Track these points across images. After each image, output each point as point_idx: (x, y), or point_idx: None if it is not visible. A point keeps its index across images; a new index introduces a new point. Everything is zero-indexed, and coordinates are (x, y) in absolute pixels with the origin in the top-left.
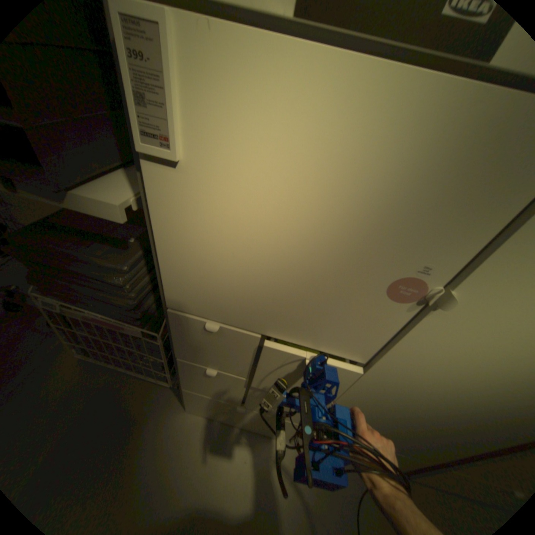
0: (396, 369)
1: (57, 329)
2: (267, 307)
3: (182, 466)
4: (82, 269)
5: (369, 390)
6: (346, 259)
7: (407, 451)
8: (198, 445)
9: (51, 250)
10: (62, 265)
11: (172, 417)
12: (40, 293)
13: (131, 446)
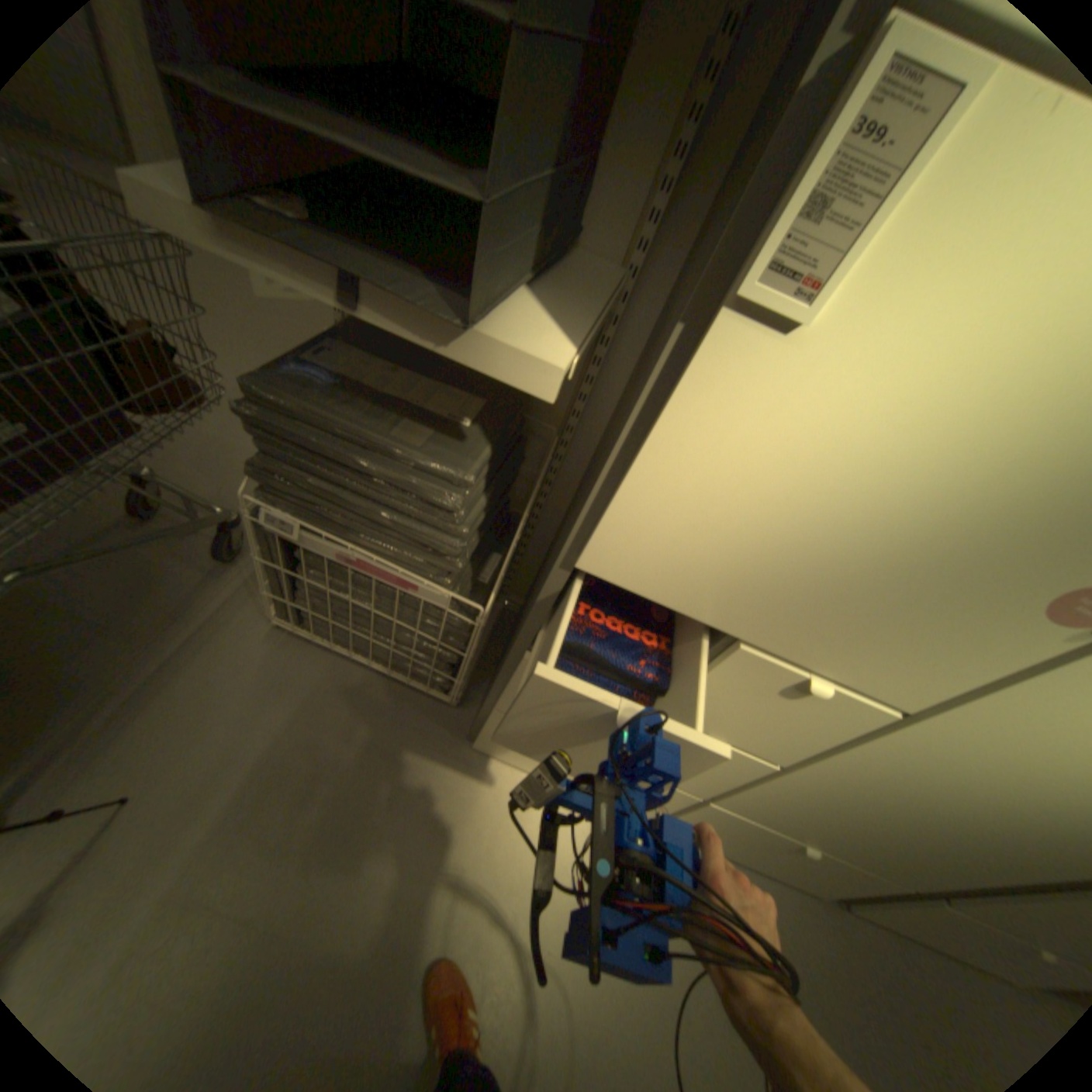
0: (966, 730)
1: (263, 568)
2: (785, 595)
3: (470, 838)
4: (382, 467)
5: (886, 758)
6: (1012, 539)
7: (882, 864)
8: (496, 808)
9: (327, 421)
10: (346, 454)
11: (449, 754)
12: (262, 497)
13: (380, 794)
